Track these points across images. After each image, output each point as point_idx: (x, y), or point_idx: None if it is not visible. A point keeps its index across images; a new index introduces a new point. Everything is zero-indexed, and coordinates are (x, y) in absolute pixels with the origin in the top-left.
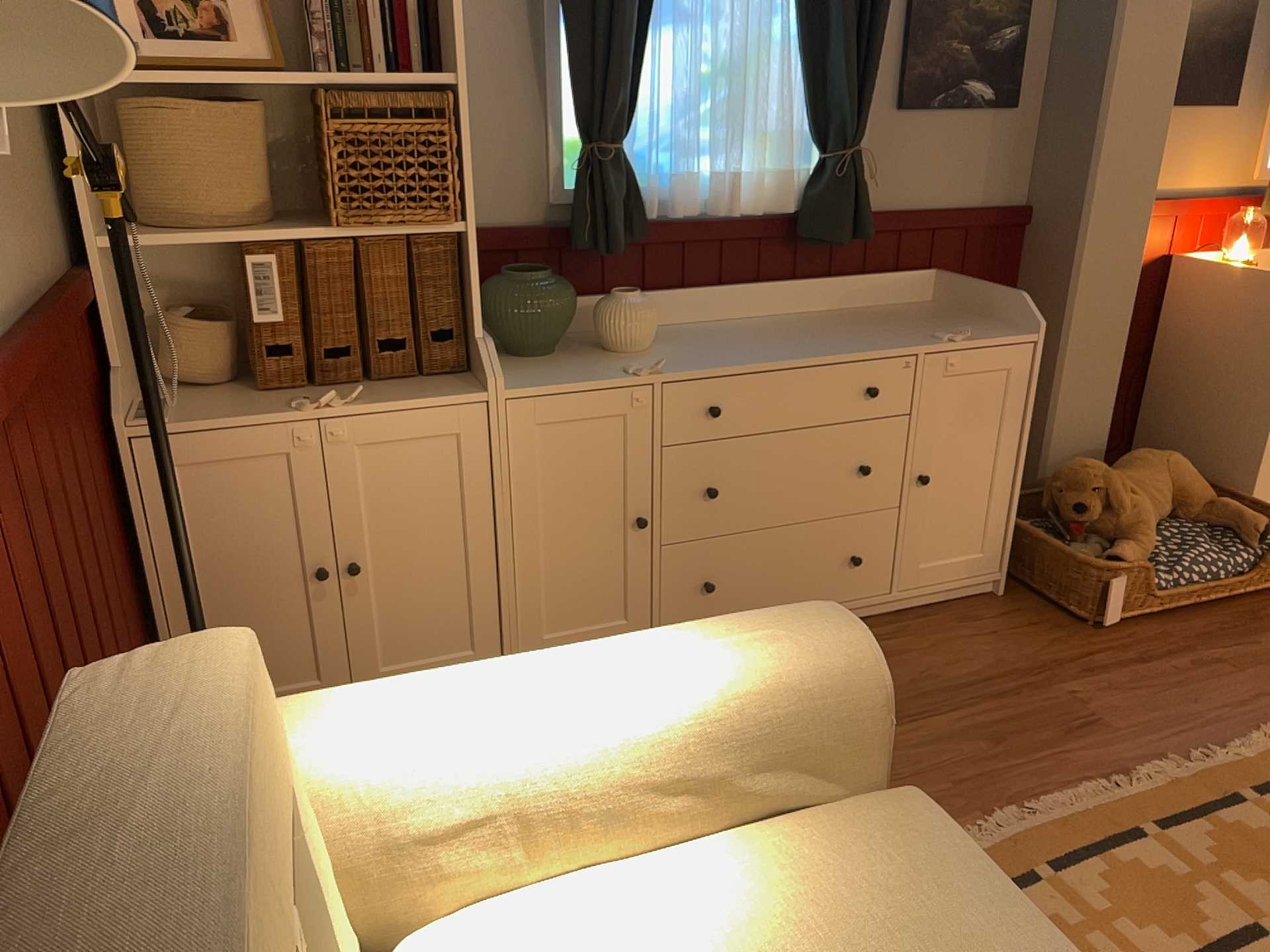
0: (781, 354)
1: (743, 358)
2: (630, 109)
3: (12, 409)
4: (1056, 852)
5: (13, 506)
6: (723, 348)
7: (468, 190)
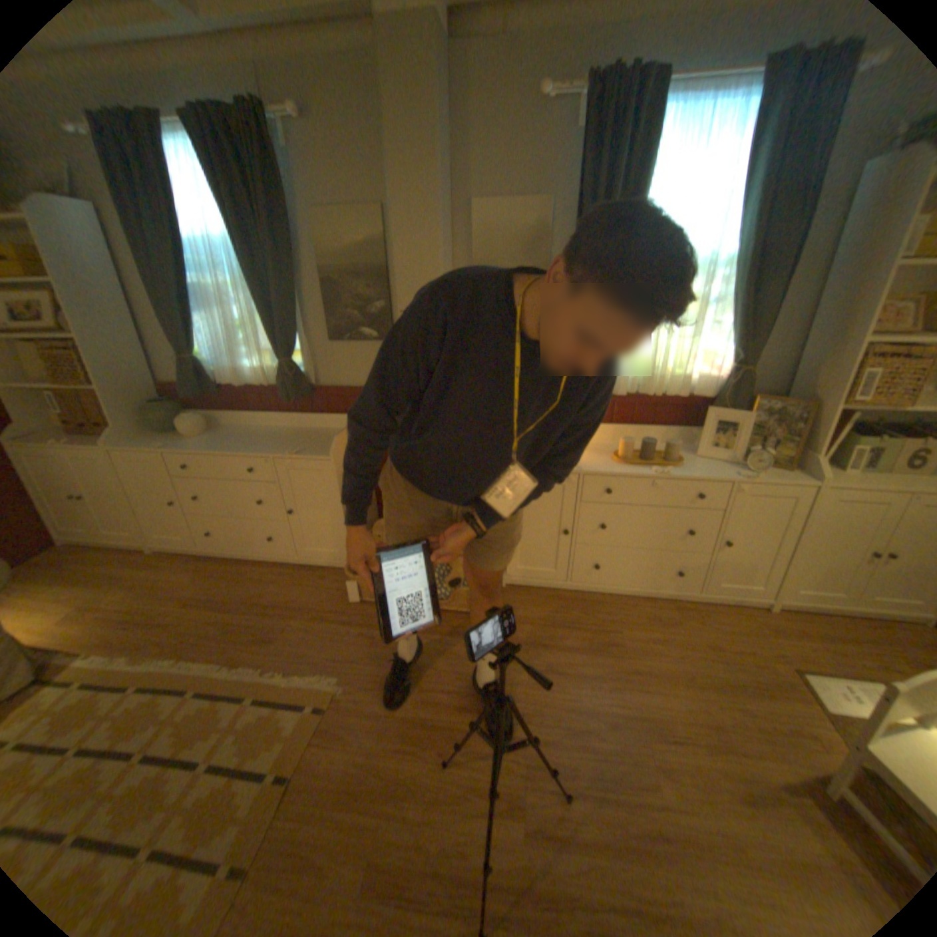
0: (220, 448)
1: (203, 448)
2: (187, 342)
3: None
4: (149, 686)
5: None
6: (215, 441)
7: (90, 375)
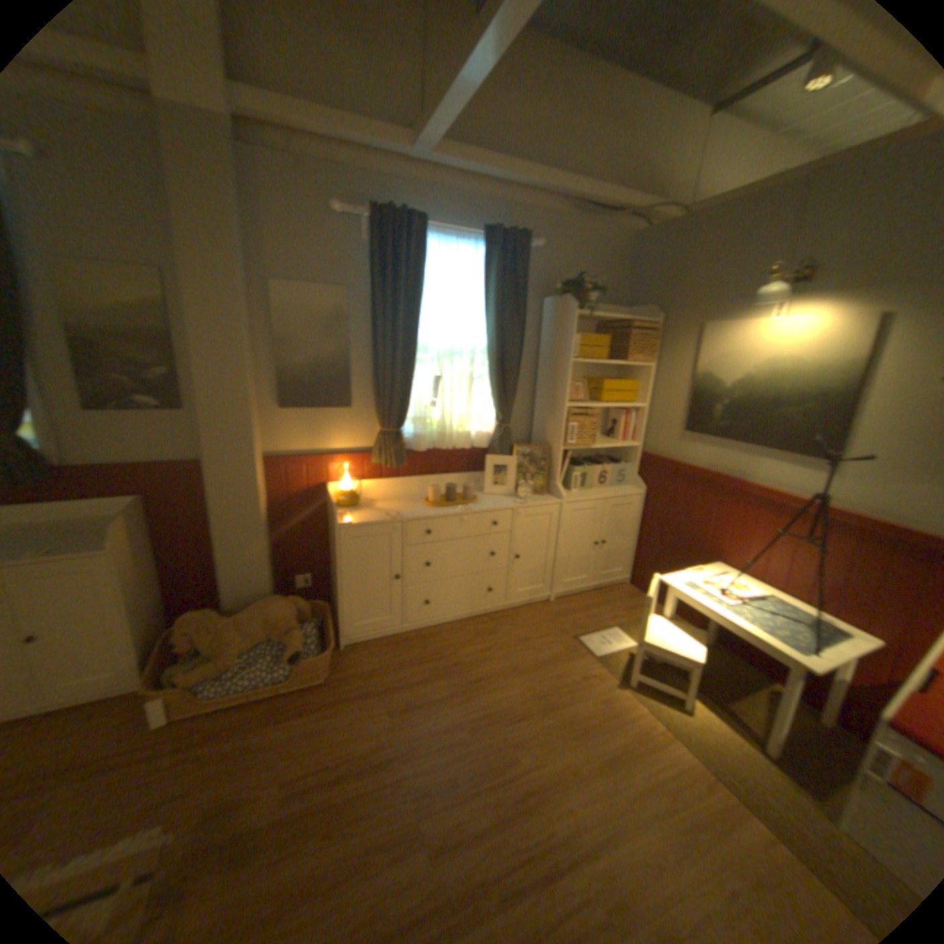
0: None
1: None
2: None
3: None
4: None
5: None
6: None
7: None
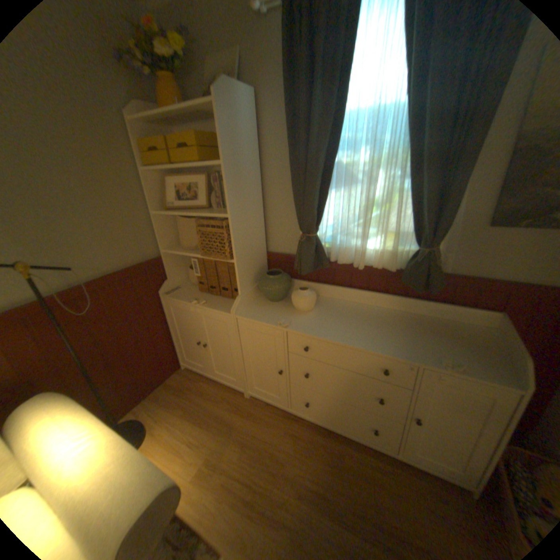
0: (348, 336)
1: (329, 332)
2: (319, 220)
3: (73, 302)
4: None
5: (59, 325)
6: (334, 322)
7: (235, 250)
